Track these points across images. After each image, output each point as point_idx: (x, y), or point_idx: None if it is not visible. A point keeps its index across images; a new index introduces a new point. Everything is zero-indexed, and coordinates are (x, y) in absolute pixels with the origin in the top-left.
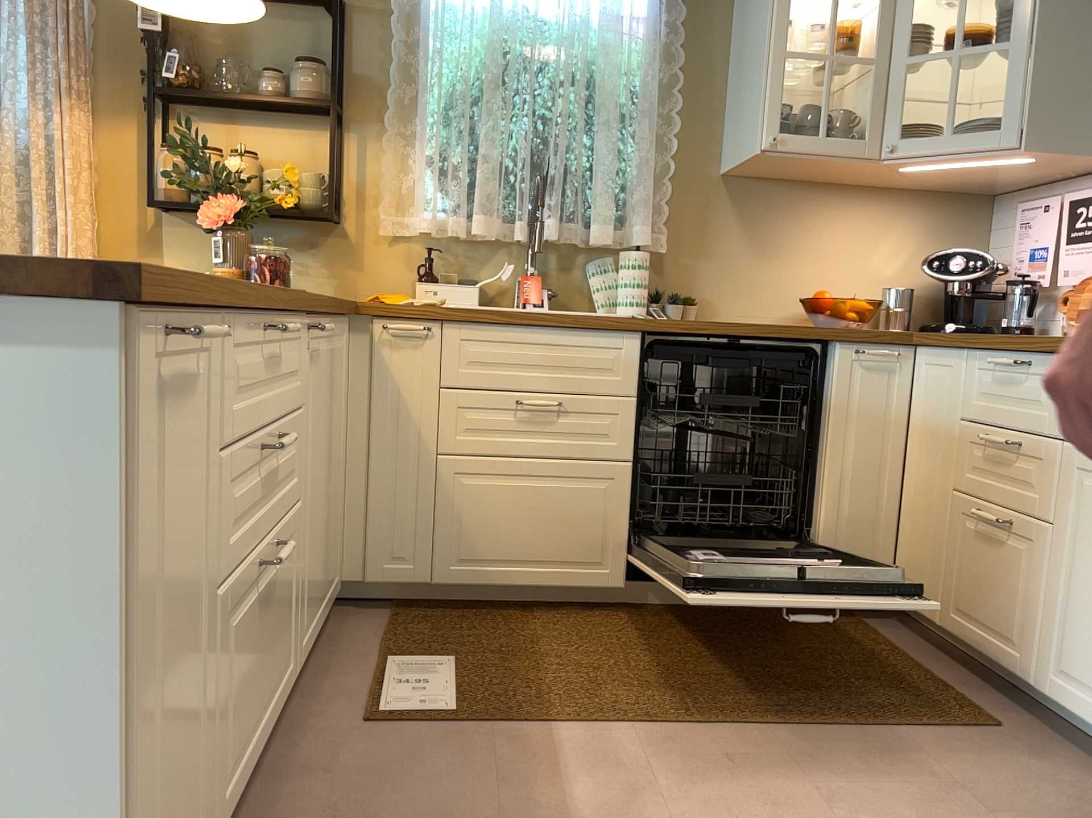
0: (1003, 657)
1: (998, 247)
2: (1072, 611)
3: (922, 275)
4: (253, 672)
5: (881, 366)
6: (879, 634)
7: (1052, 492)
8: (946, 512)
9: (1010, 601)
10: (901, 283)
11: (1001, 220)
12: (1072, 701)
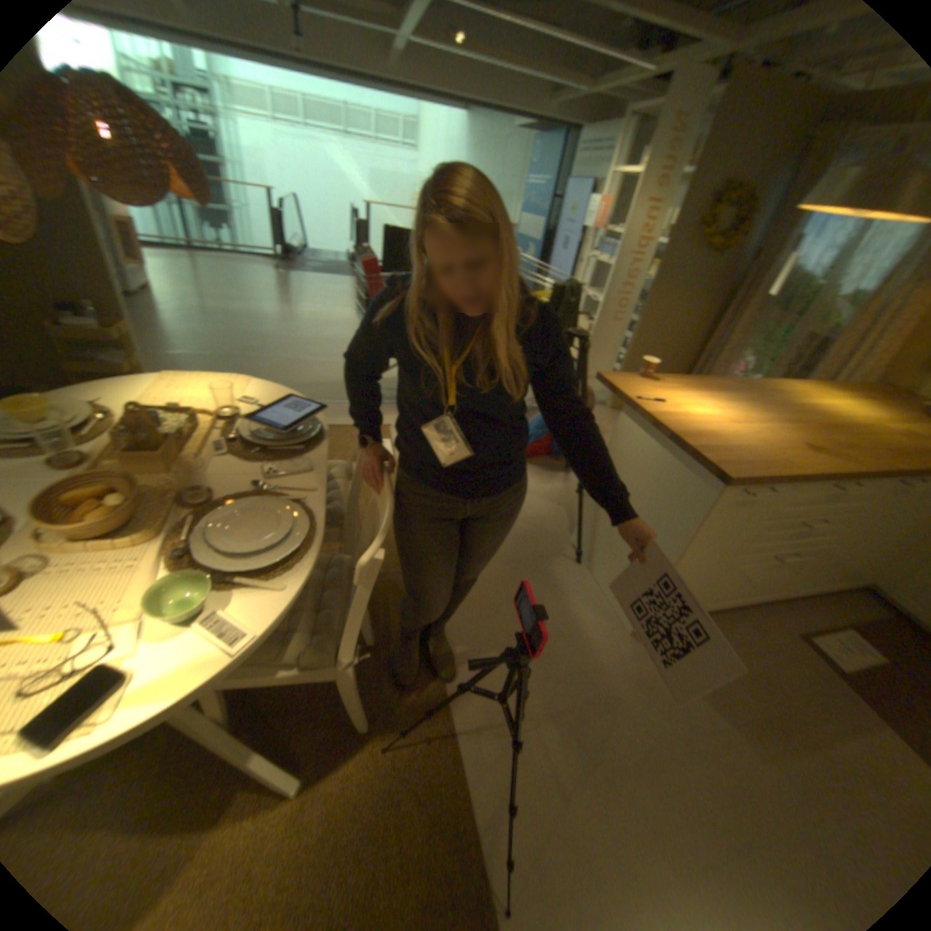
0: None
1: None
2: None
3: None
4: (755, 585)
5: None
6: None
7: None
8: None
9: None
10: None
11: None
12: None
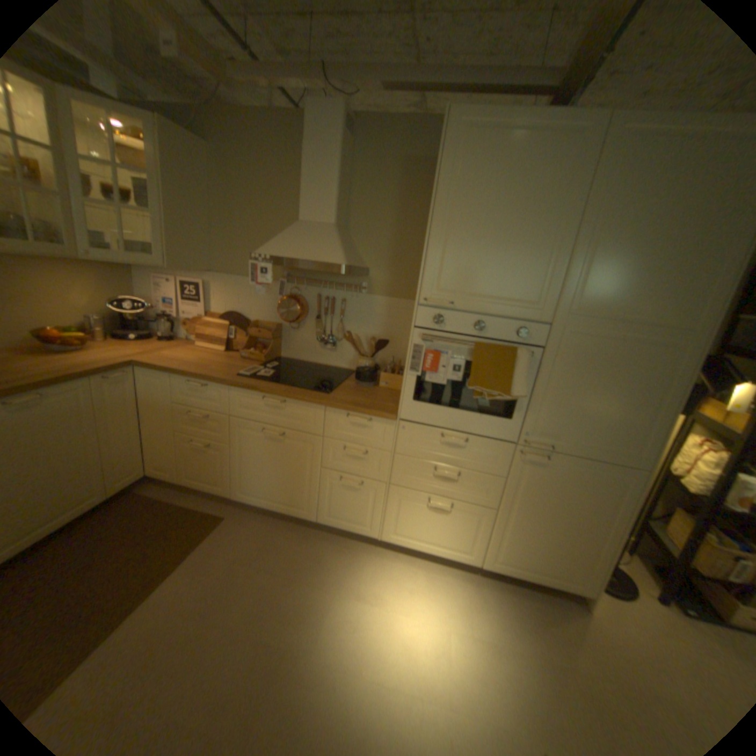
0: (214, 490)
1: (138, 288)
2: (242, 472)
3: (101, 304)
4: None
5: (117, 380)
6: (147, 498)
7: (226, 433)
8: (171, 440)
9: (213, 471)
10: (89, 310)
11: (137, 275)
12: (246, 499)
